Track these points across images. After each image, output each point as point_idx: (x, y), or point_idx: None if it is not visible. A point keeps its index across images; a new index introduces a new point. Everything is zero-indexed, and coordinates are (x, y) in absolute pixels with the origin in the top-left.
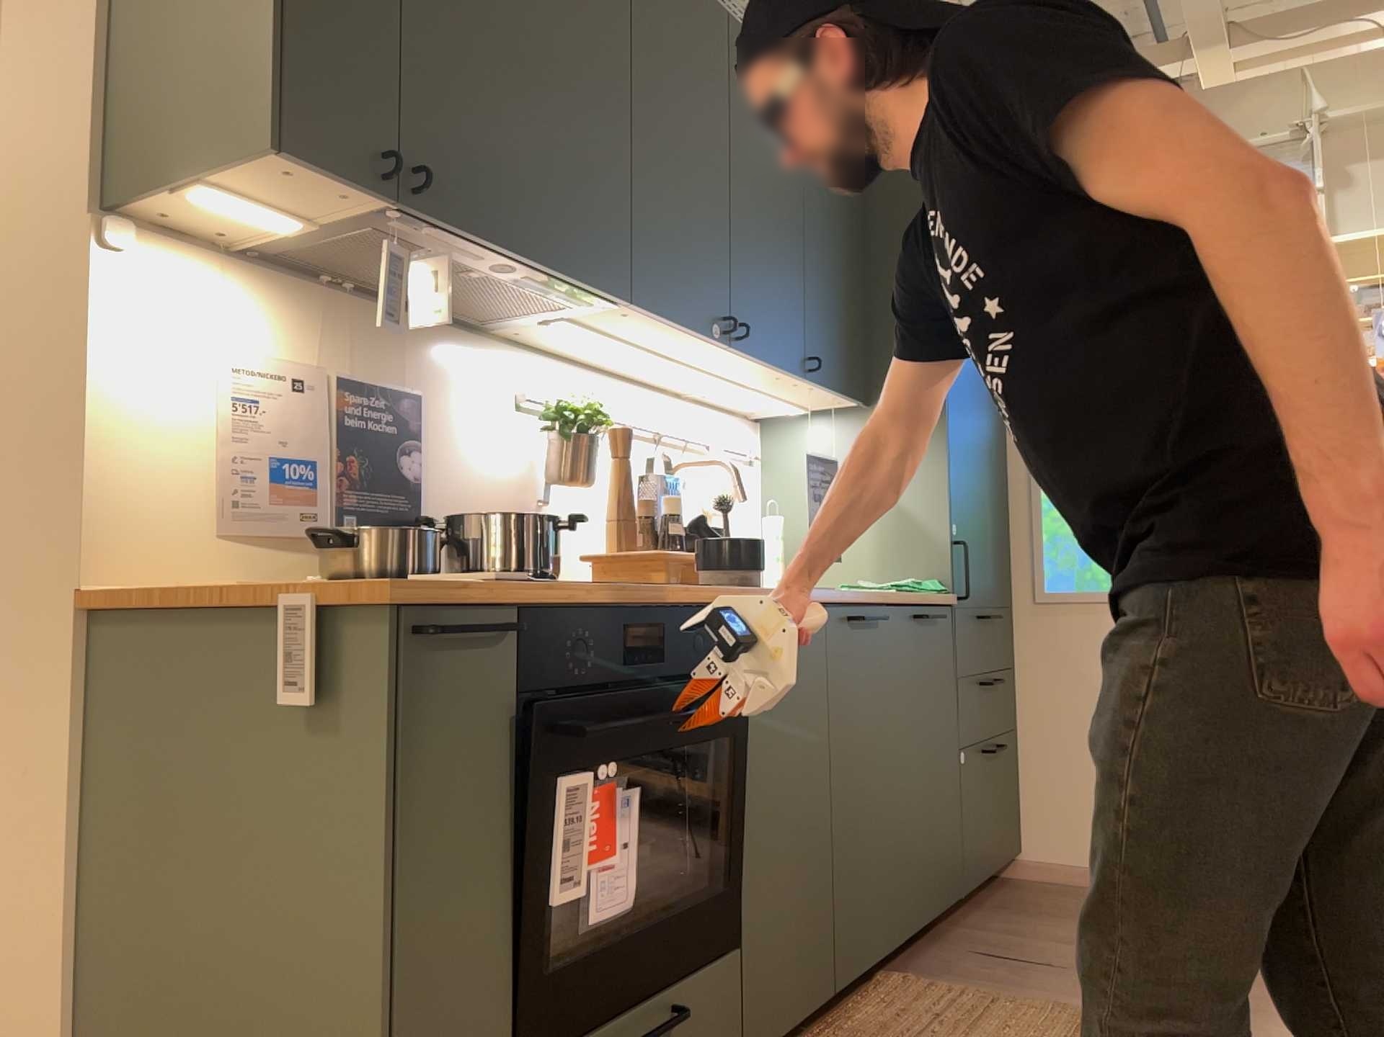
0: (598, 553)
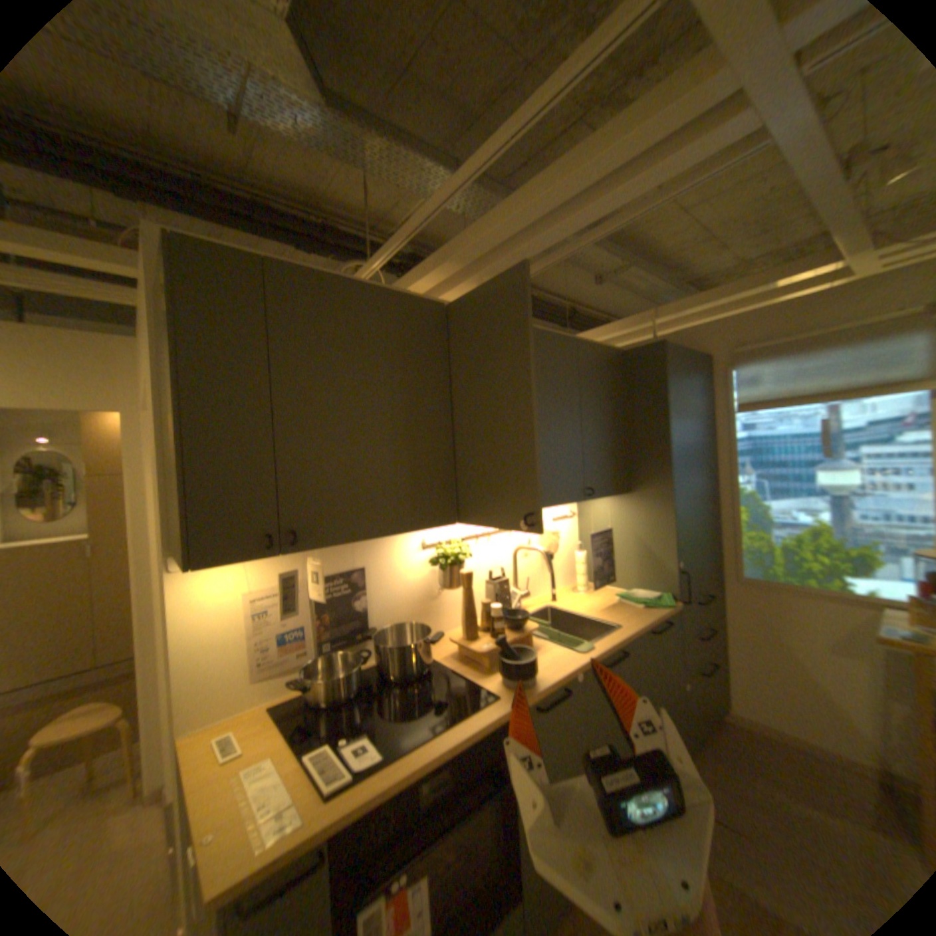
0: (458, 638)
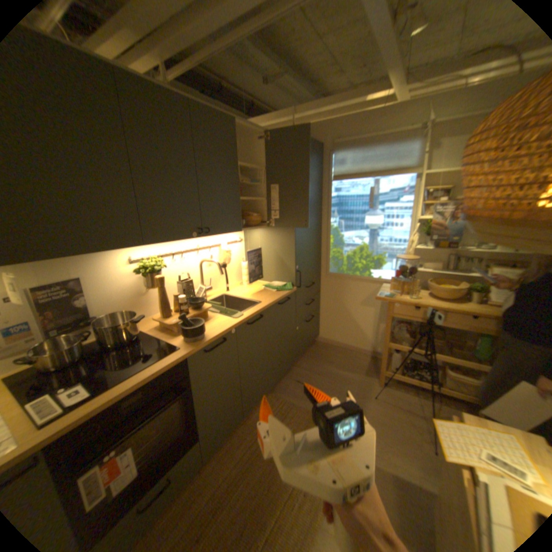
0: (158, 318)
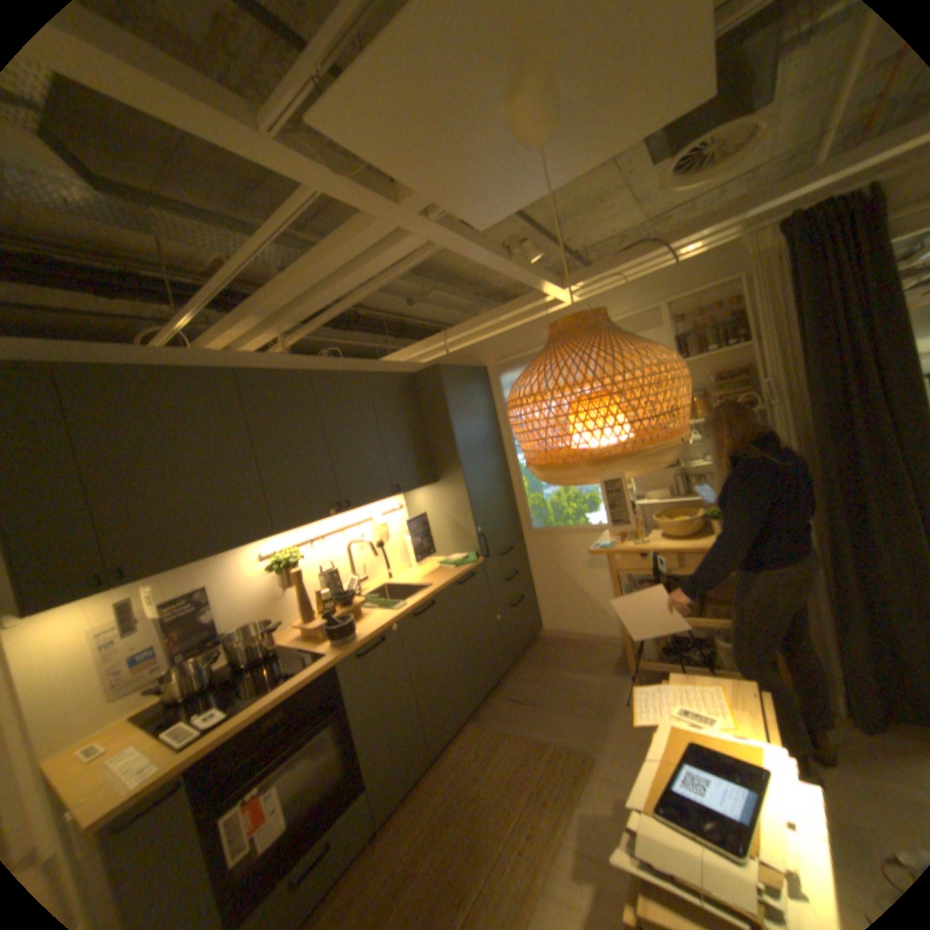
0: (298, 625)
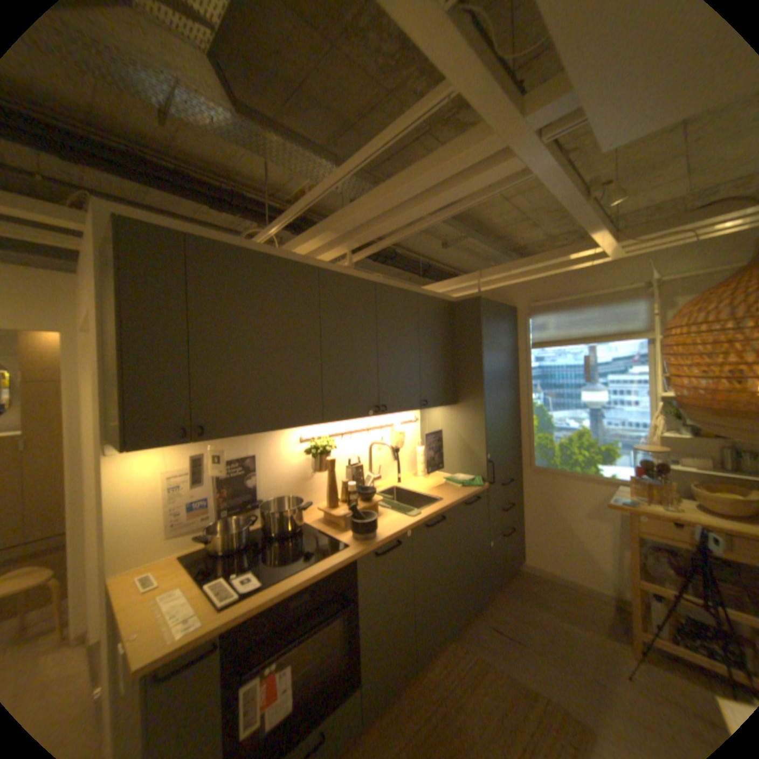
0: (323, 507)
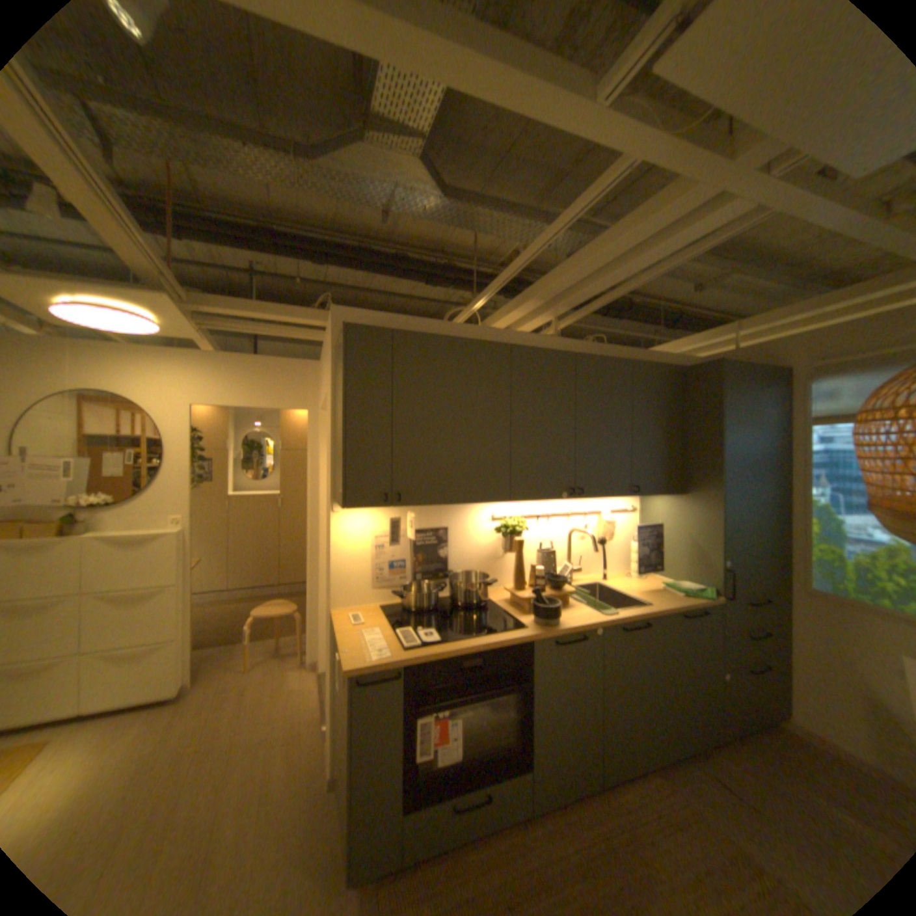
0: (510, 588)
